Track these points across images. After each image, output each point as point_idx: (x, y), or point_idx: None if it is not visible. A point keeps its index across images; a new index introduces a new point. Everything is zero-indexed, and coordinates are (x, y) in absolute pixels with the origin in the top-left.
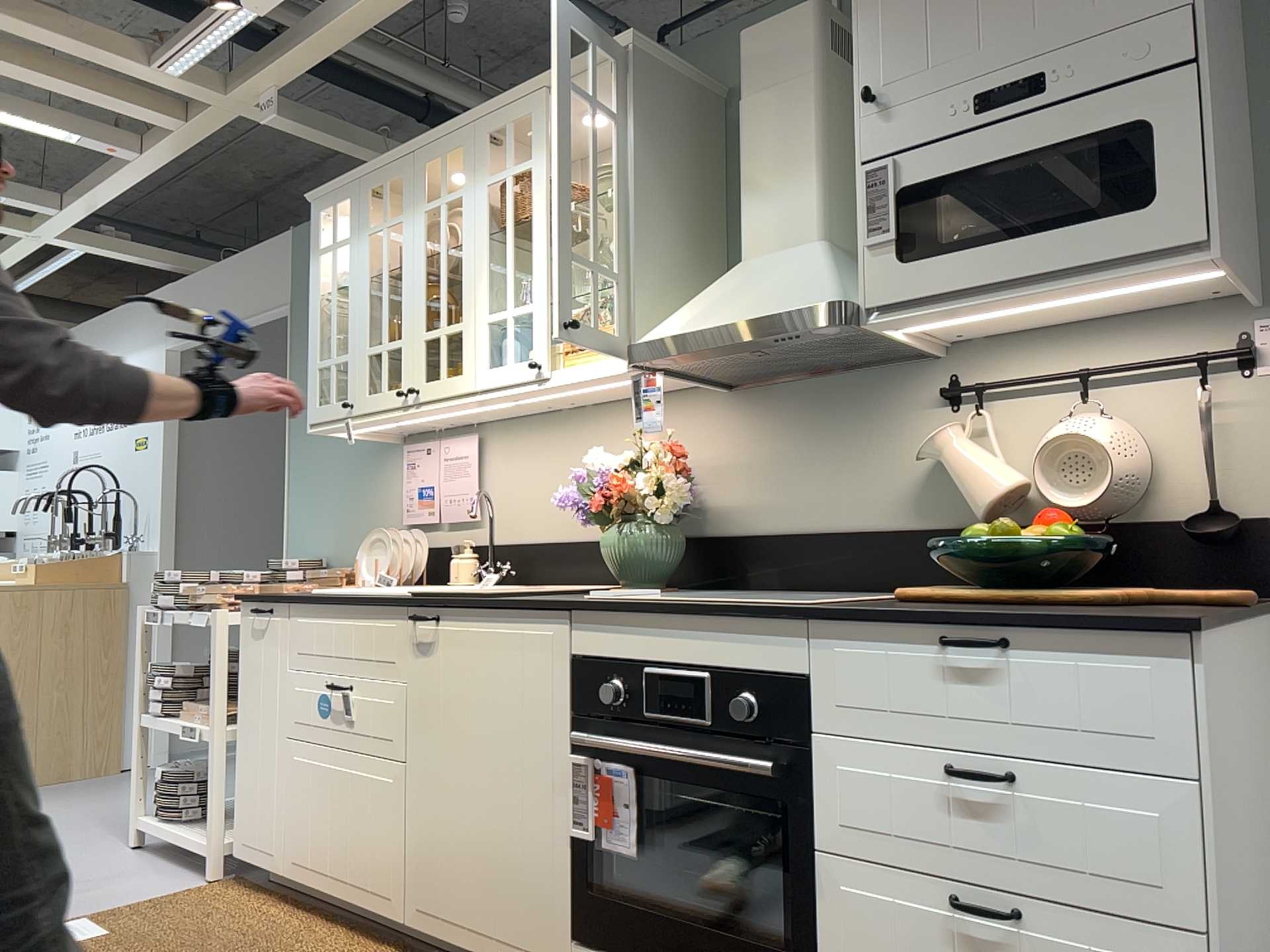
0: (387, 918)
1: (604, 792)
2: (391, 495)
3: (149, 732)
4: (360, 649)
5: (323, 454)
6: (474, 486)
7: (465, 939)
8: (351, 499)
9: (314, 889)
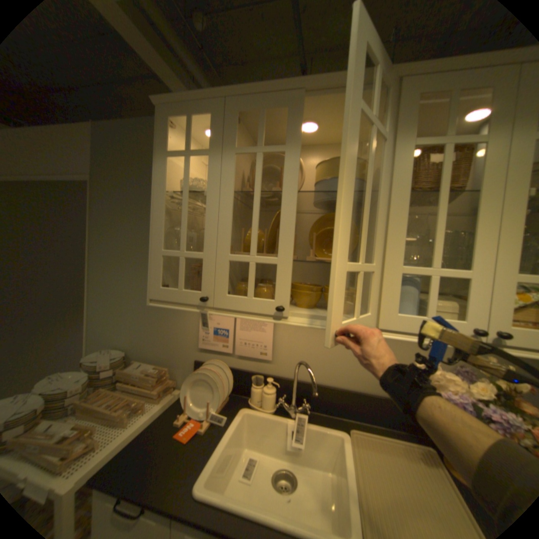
0: None
1: None
2: (186, 324)
3: None
4: None
5: (121, 283)
6: (269, 339)
7: None
8: (147, 318)
9: None
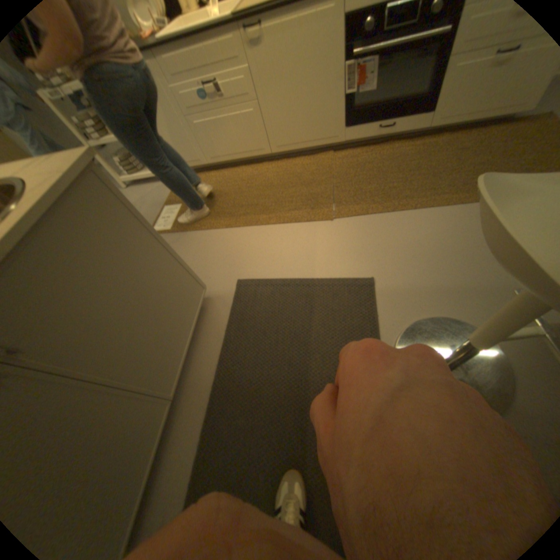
0: (264, 153)
1: (362, 69)
2: None
3: (94, 146)
4: (213, 55)
5: None
6: None
7: (300, 144)
8: None
9: (226, 159)
